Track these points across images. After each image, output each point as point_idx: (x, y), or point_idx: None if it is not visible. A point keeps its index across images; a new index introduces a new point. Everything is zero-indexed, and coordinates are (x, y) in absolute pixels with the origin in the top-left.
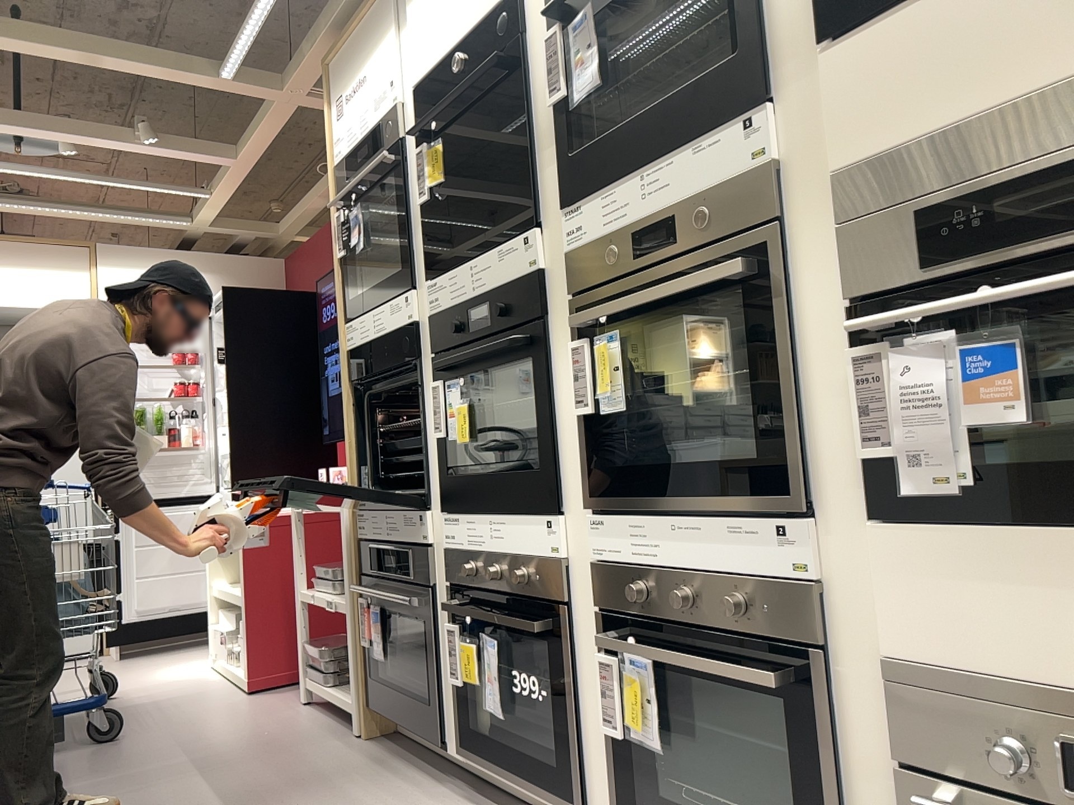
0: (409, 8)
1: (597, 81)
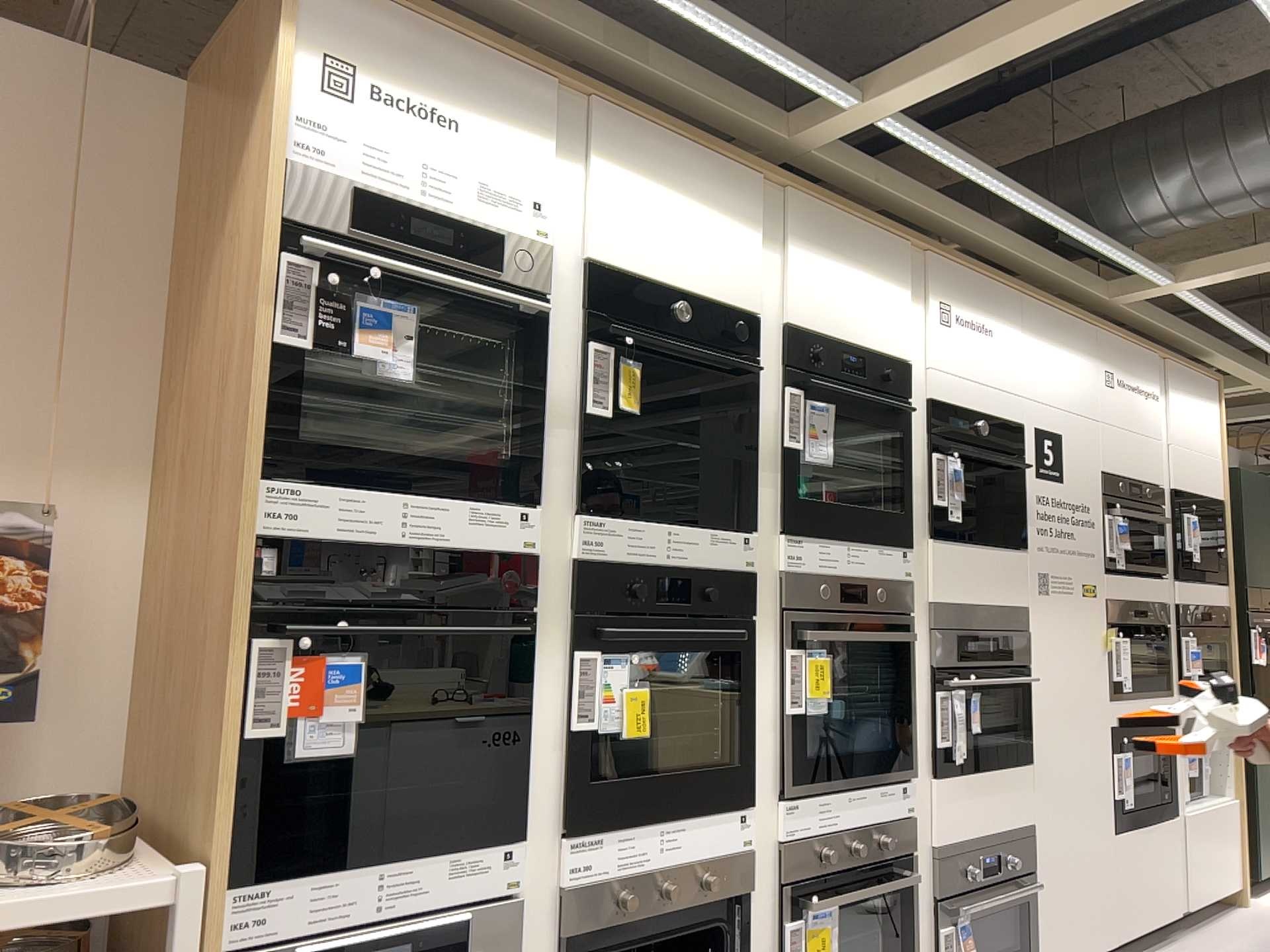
0: (594, 167)
1: (823, 462)
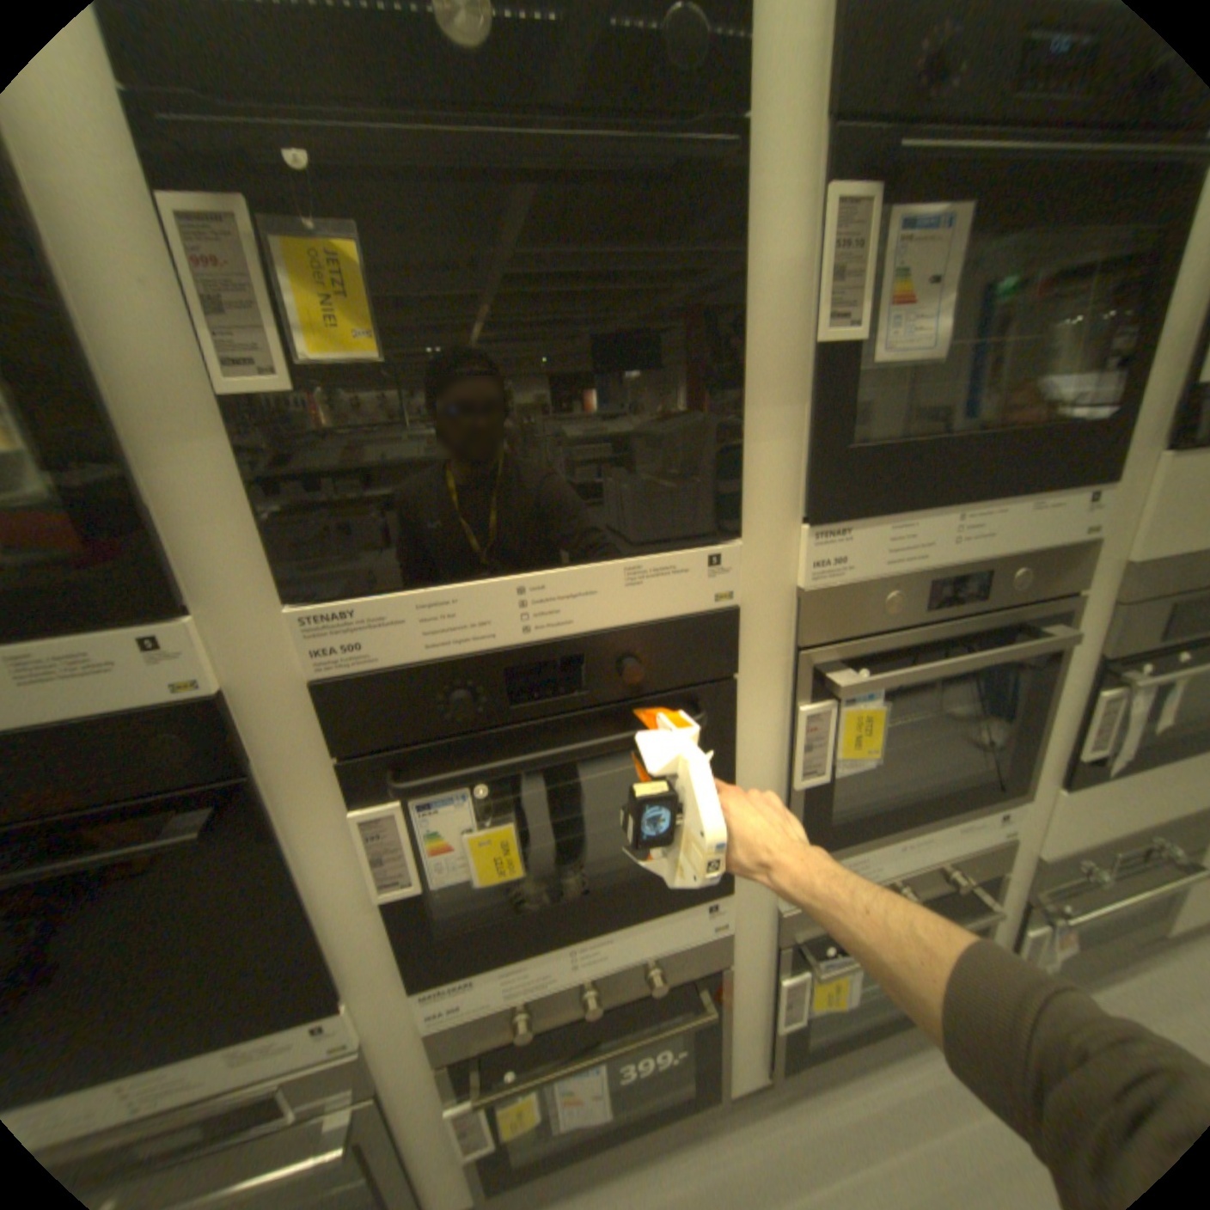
0: None
1: (944, 350)
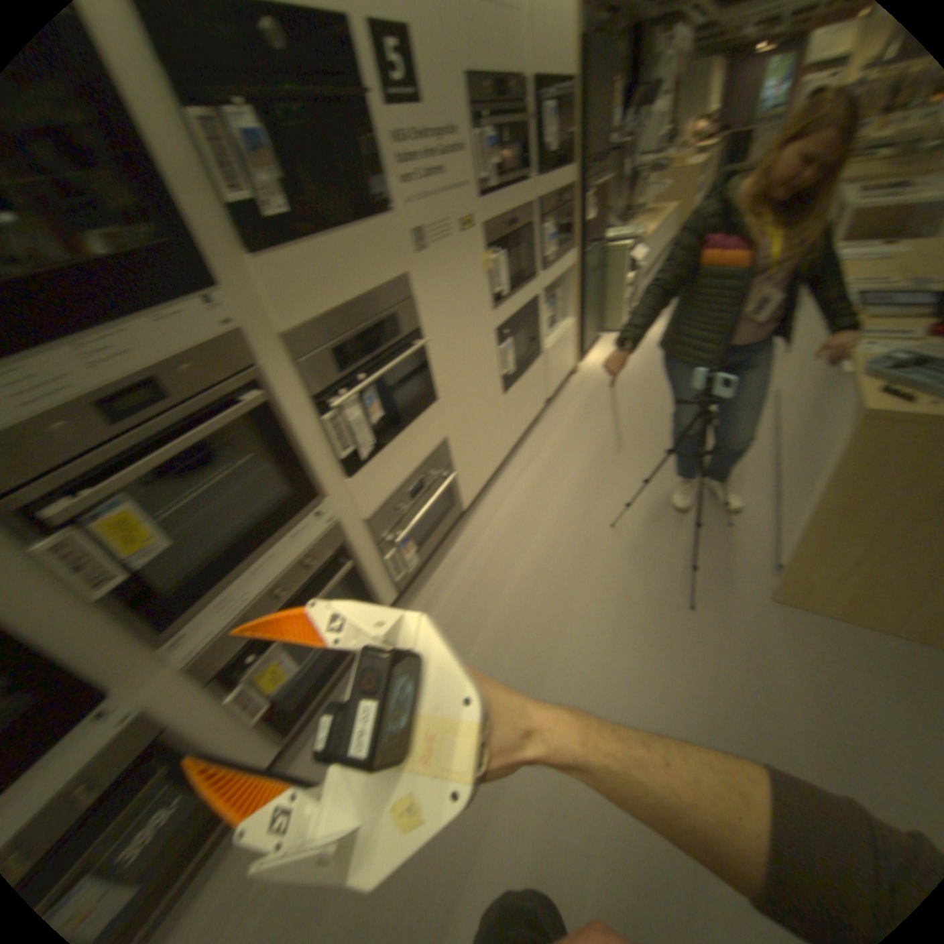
0: None
1: None
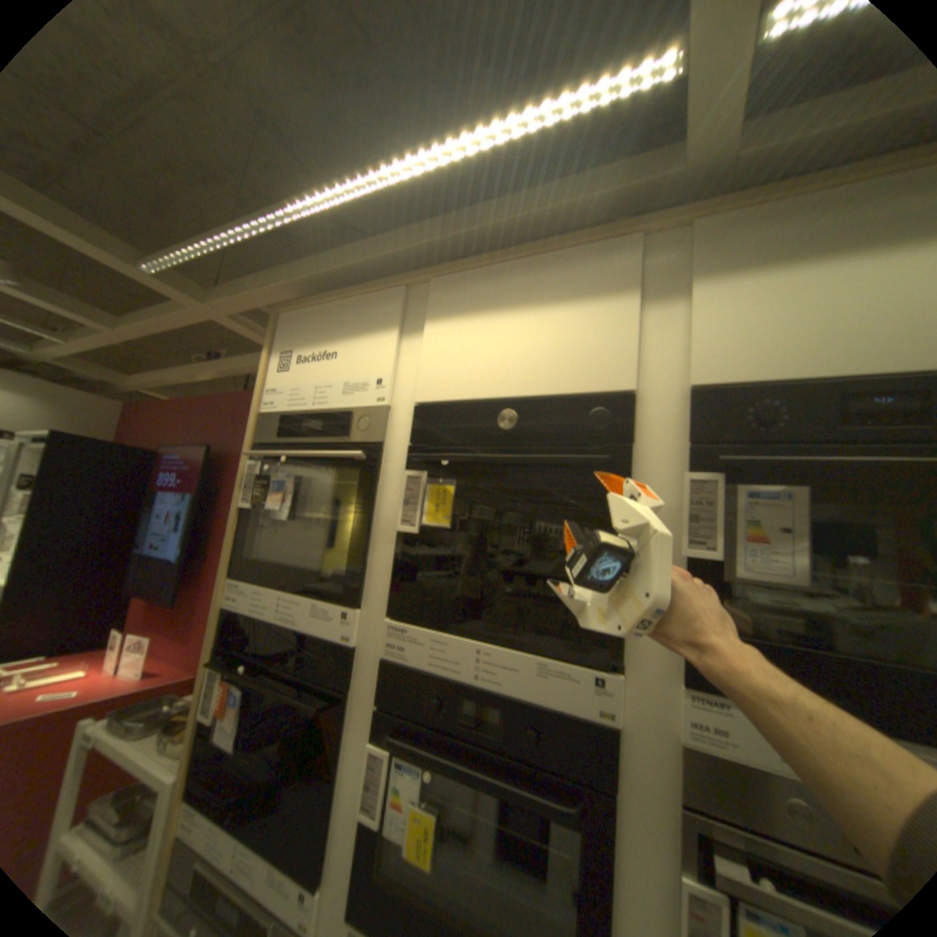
0: (429, 320)
1: (810, 581)
